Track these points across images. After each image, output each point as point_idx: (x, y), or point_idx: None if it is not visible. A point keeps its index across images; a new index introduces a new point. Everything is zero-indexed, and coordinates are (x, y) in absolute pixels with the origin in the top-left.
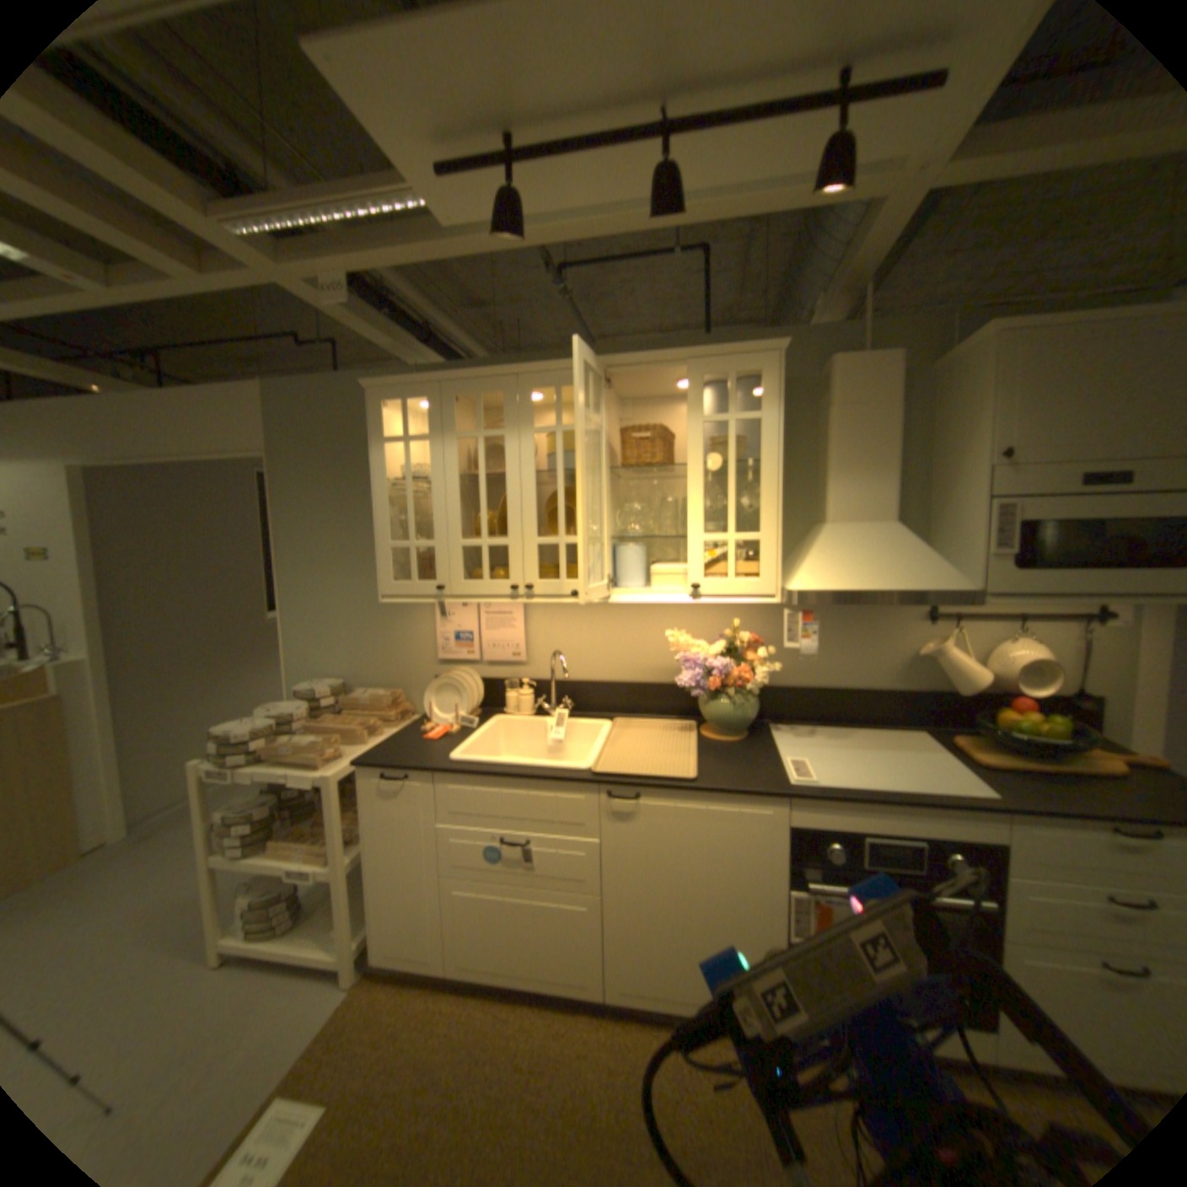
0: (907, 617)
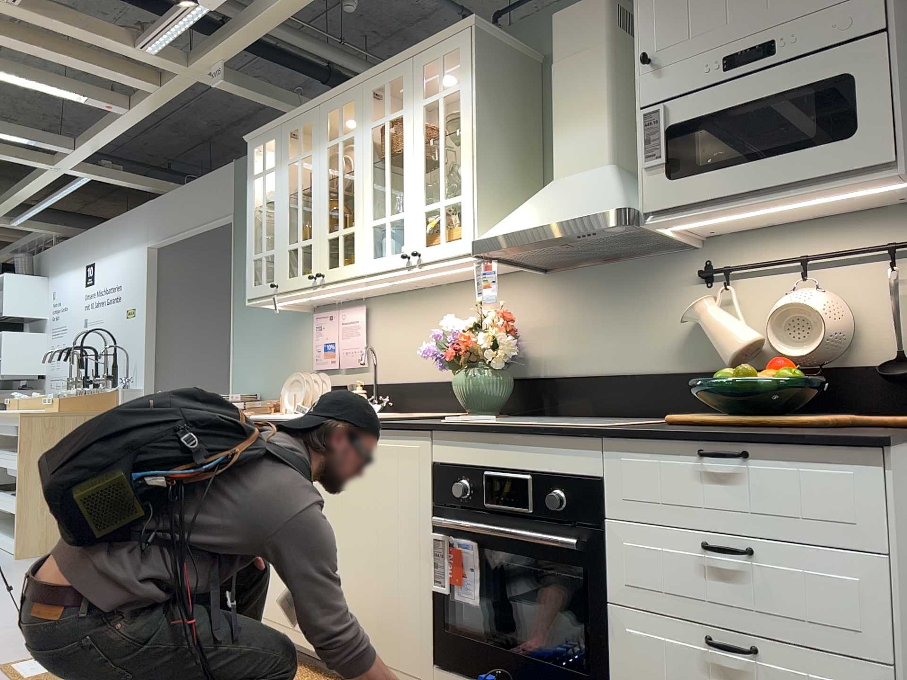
0: (678, 280)
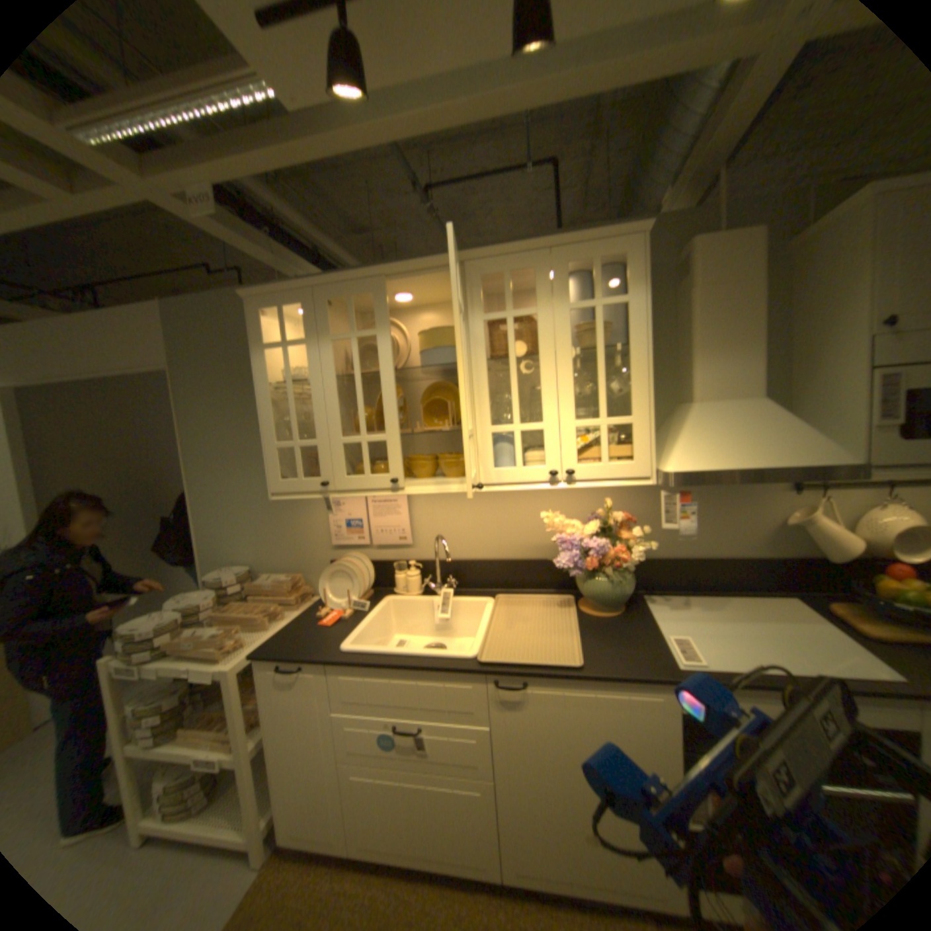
0: (772, 488)
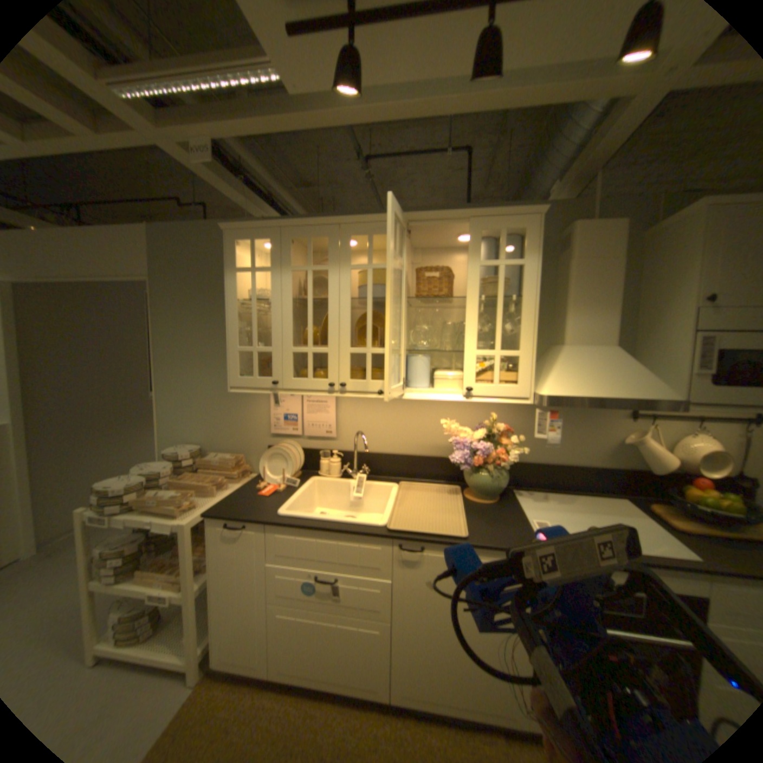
0: (616, 415)
